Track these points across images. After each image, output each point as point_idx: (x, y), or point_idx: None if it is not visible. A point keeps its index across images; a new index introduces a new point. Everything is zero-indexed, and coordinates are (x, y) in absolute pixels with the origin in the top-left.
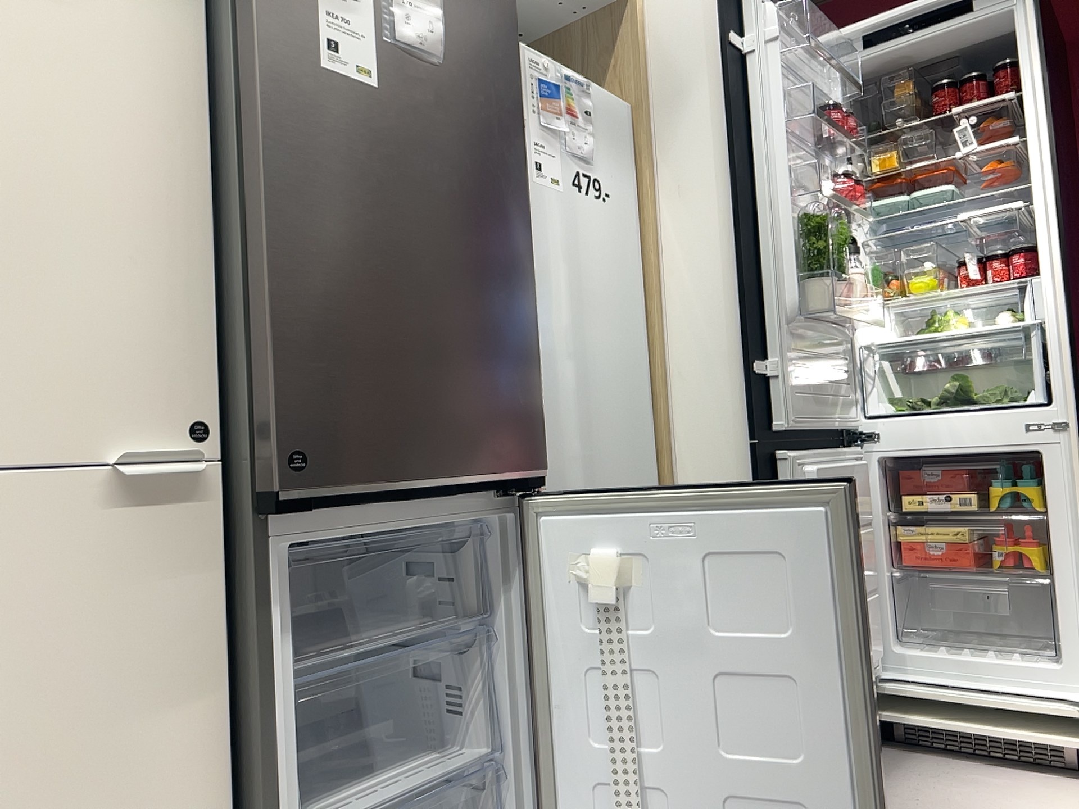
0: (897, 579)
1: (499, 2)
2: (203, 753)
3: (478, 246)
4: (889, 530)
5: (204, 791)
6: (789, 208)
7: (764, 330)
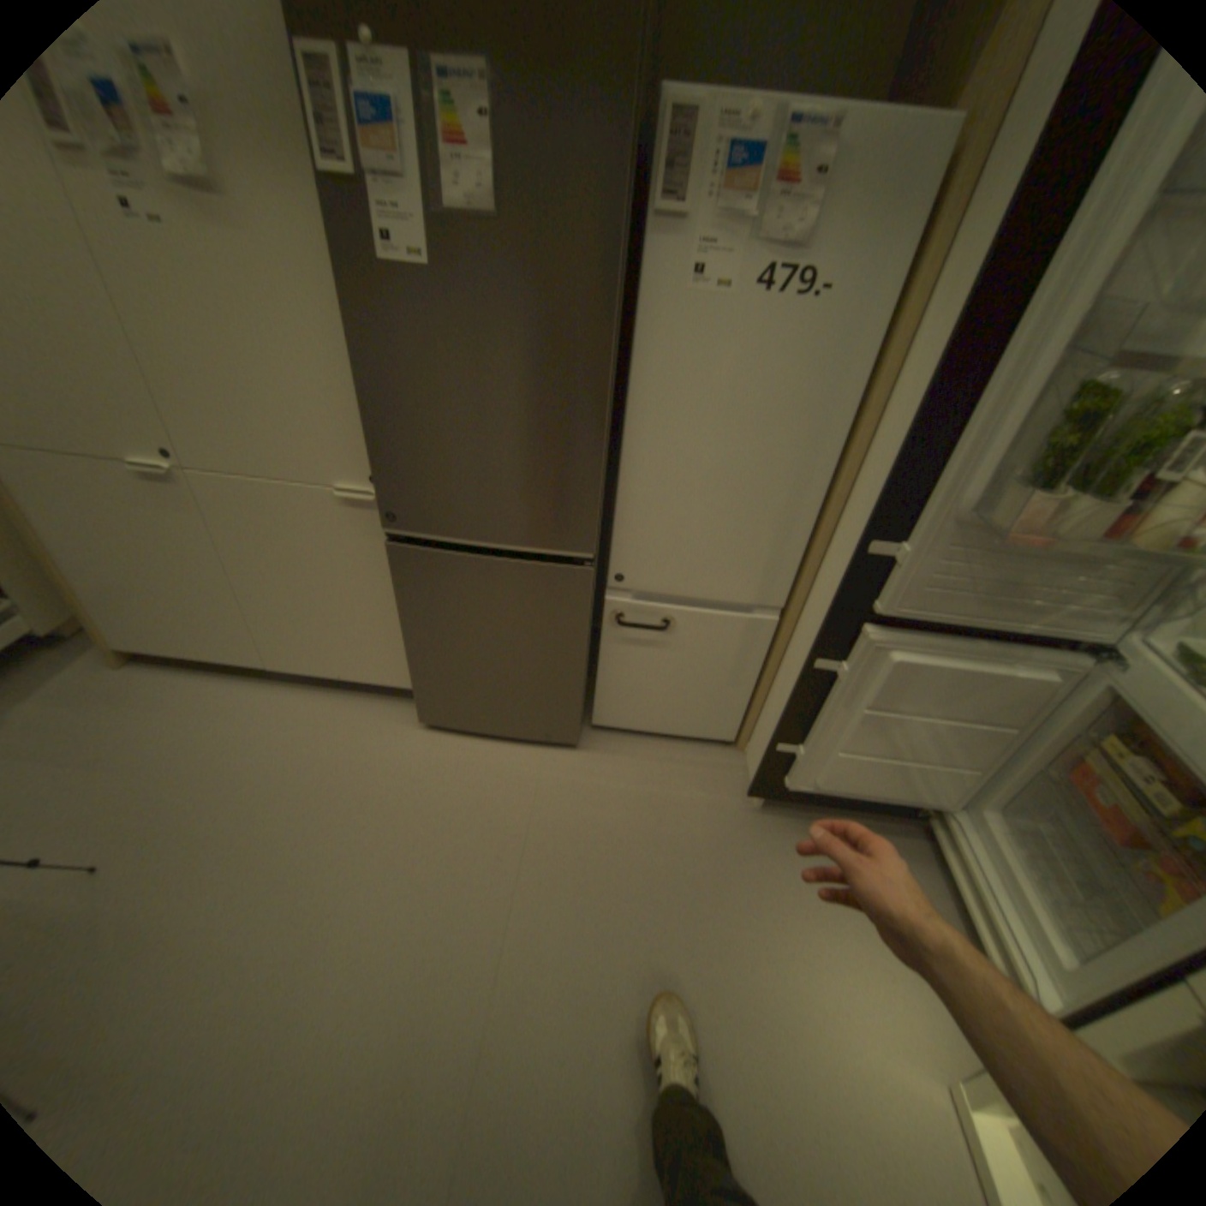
0: (1048, 780)
1: (602, 87)
2: (397, 602)
3: (536, 392)
4: (1071, 745)
5: (399, 614)
6: (1049, 369)
7: (916, 512)
